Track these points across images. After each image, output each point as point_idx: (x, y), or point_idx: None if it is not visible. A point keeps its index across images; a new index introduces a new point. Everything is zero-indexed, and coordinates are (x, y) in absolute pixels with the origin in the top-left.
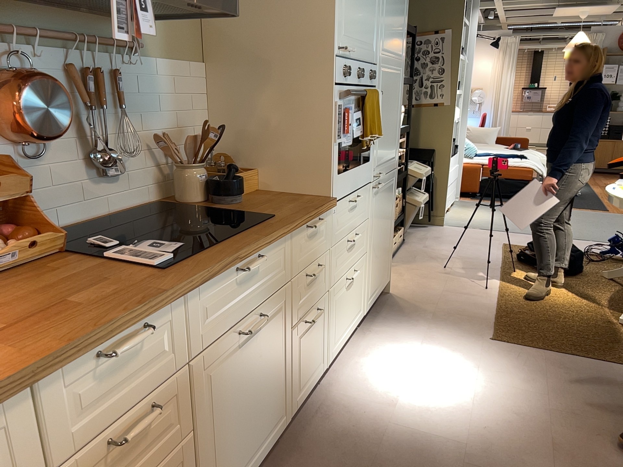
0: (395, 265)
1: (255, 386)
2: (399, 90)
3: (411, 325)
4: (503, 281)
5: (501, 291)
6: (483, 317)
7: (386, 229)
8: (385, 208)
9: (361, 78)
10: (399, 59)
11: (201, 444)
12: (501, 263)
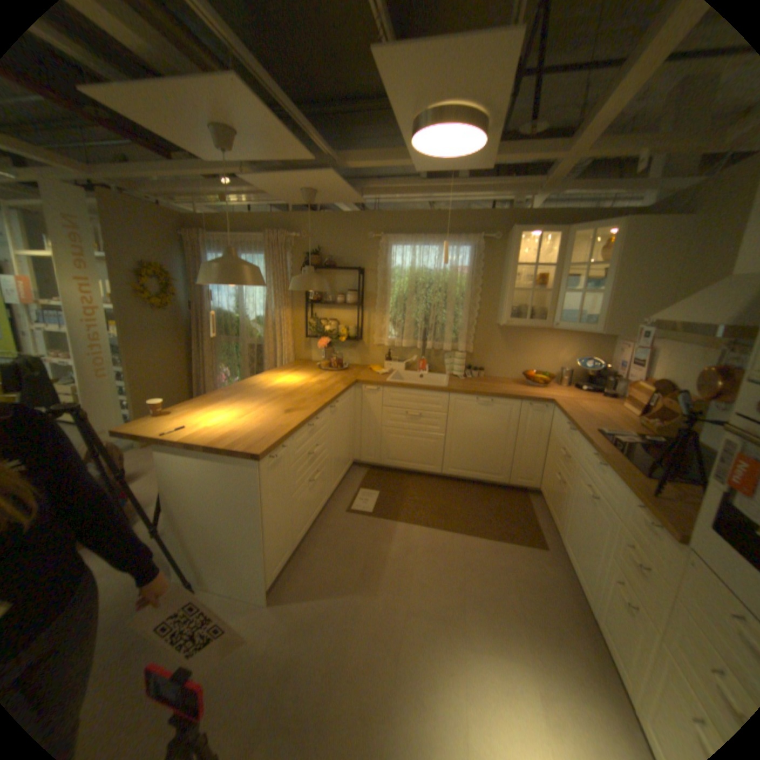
0: None
1: (588, 533)
2: None
3: None
4: None
5: None
6: None
7: None
8: None
9: None
10: None
11: (572, 503)
12: None
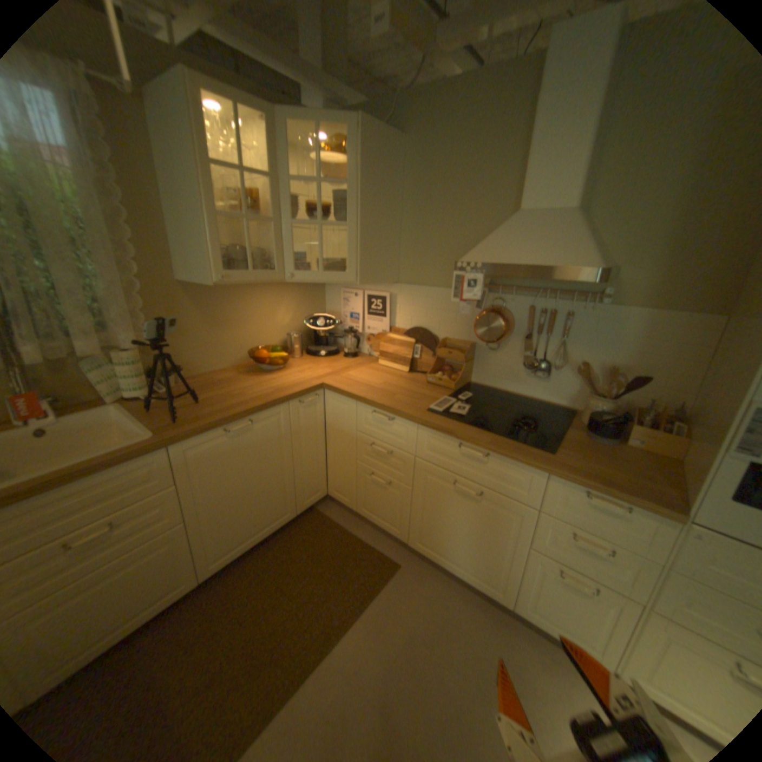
0: None
1: (469, 531)
2: None
3: None
4: None
5: None
6: None
7: None
8: None
9: None
10: None
11: (417, 503)
12: None
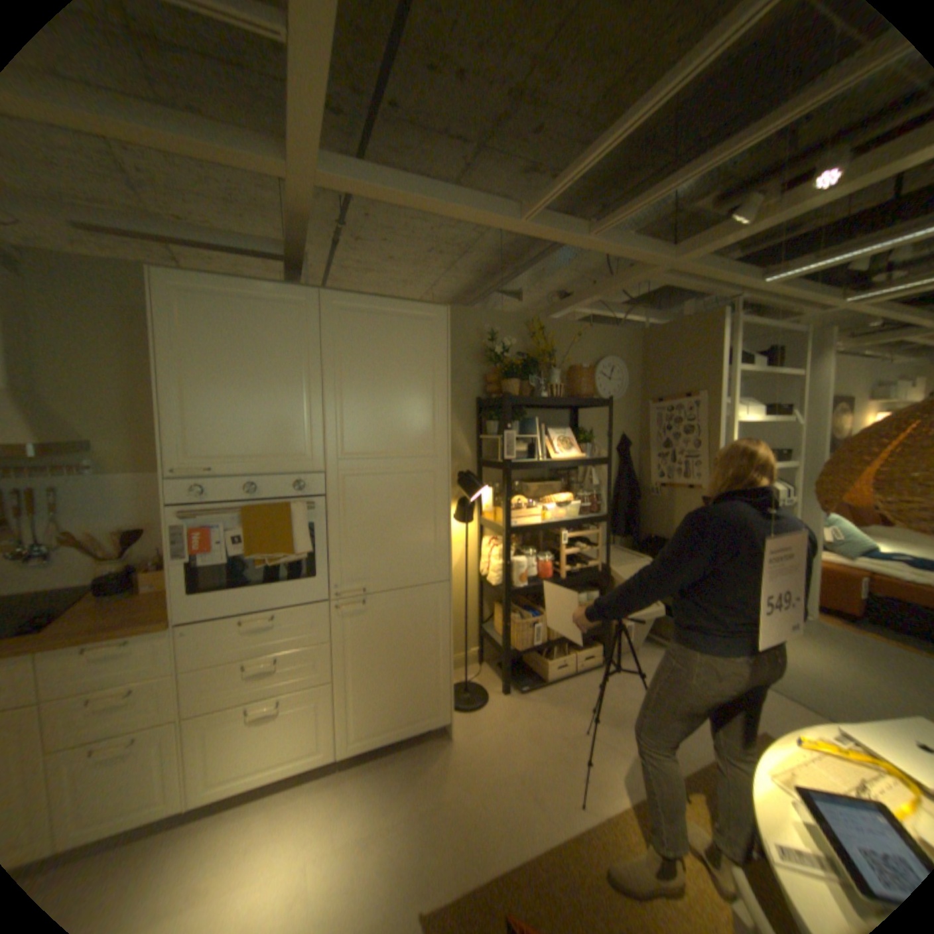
0: (531, 700)
1: None
2: (426, 491)
3: (385, 809)
4: (635, 813)
5: (598, 832)
6: (484, 864)
7: (410, 658)
8: (399, 632)
9: (252, 492)
10: (421, 455)
11: None
12: (695, 773)
